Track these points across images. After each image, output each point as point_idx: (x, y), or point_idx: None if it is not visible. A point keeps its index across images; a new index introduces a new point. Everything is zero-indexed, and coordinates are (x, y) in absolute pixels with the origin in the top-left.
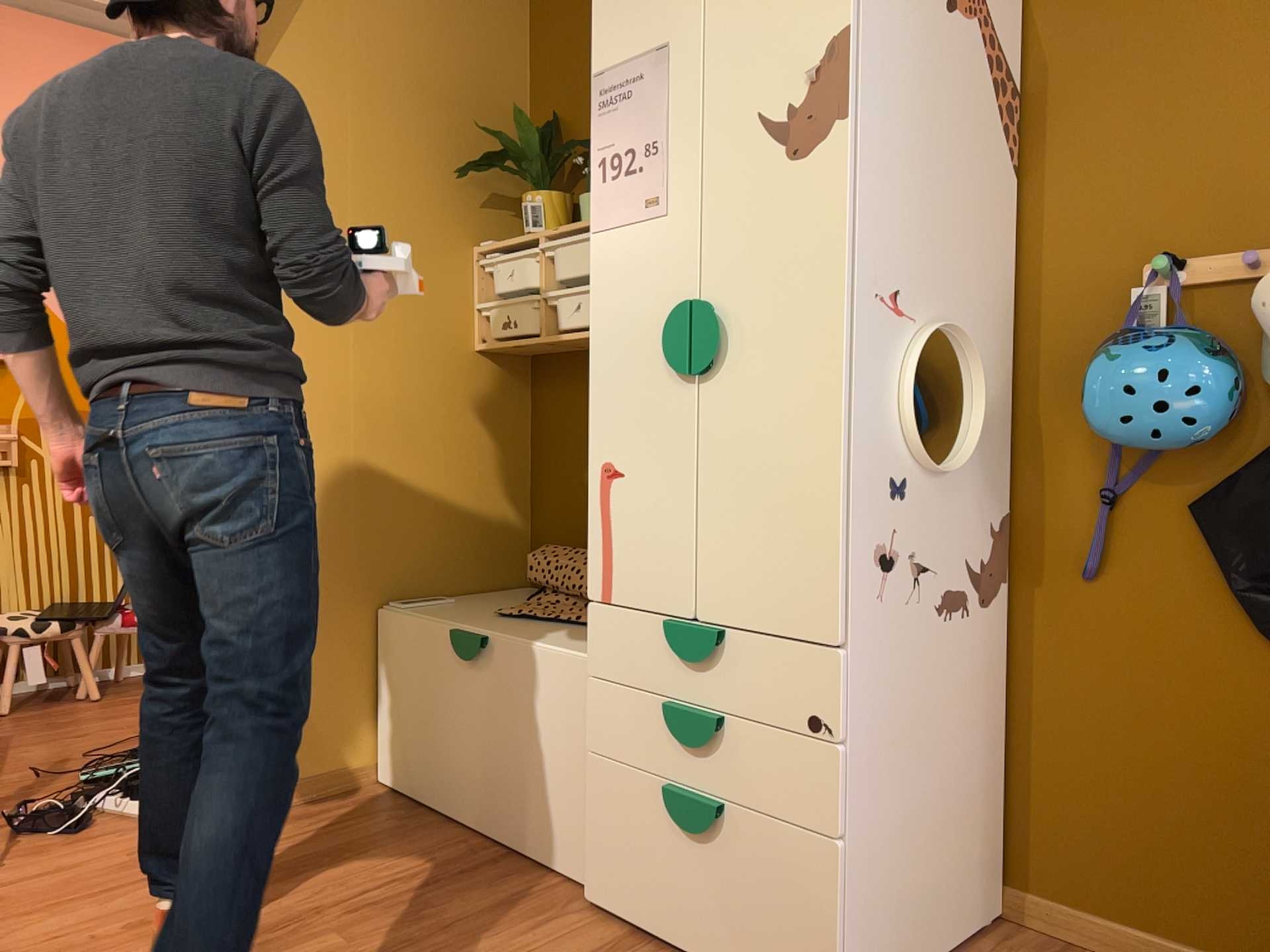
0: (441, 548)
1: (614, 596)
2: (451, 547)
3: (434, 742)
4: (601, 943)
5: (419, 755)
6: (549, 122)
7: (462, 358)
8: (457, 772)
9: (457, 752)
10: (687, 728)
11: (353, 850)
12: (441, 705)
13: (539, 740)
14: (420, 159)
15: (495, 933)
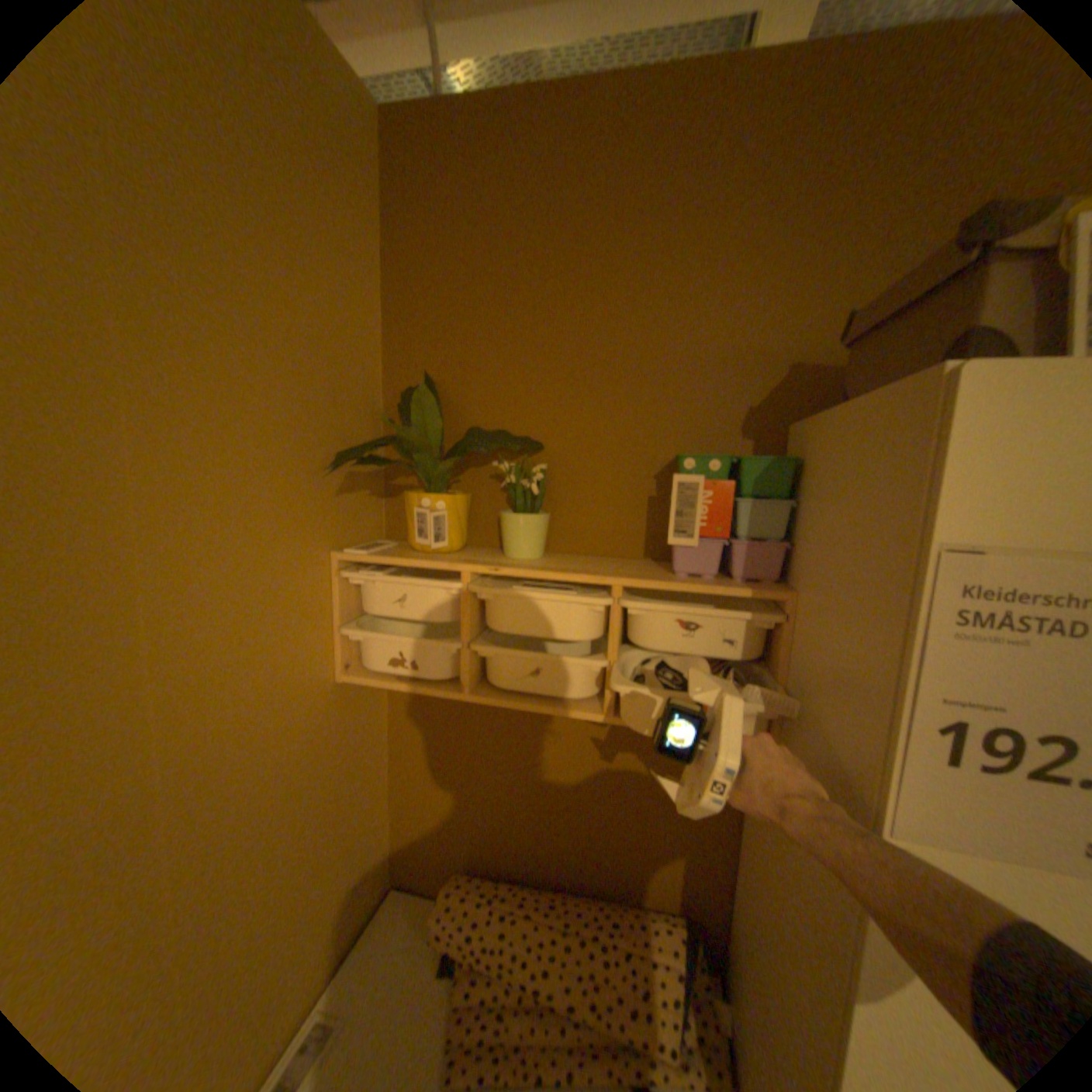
0: (312, 944)
1: None
2: (321, 931)
3: None
4: None
5: None
6: (418, 380)
7: (325, 700)
8: None
9: None
10: None
11: None
12: None
13: None
14: (258, 441)
15: None
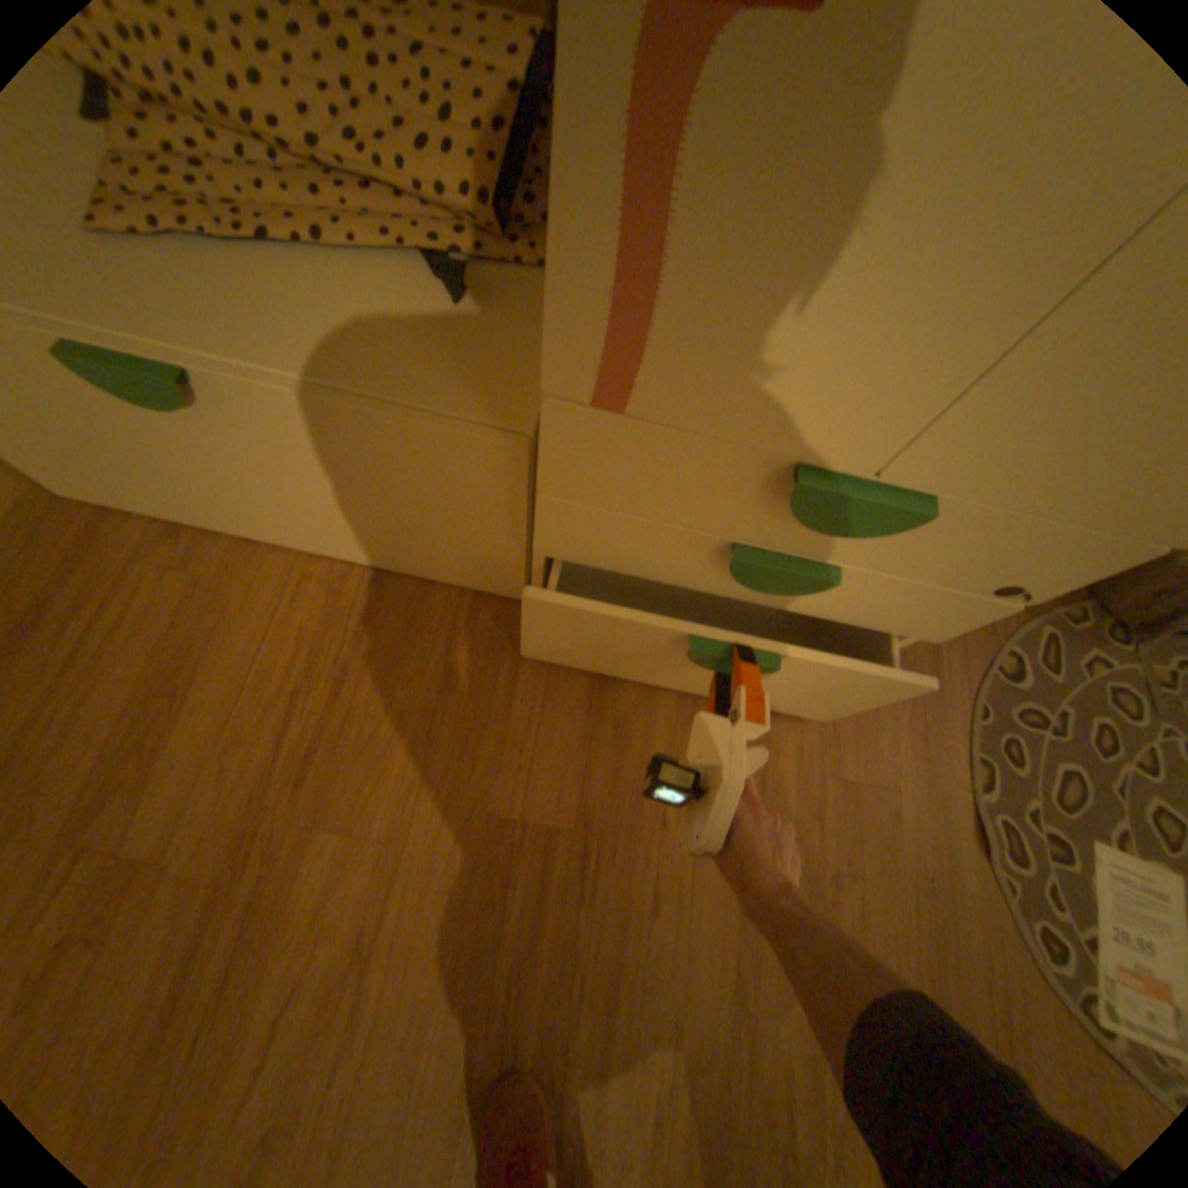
0: None
1: (641, 399)
2: None
3: (152, 477)
4: (584, 672)
5: (128, 485)
6: None
7: None
8: (233, 508)
9: (217, 492)
10: (773, 580)
11: (178, 661)
12: (129, 442)
13: (401, 504)
14: None
15: (481, 717)
